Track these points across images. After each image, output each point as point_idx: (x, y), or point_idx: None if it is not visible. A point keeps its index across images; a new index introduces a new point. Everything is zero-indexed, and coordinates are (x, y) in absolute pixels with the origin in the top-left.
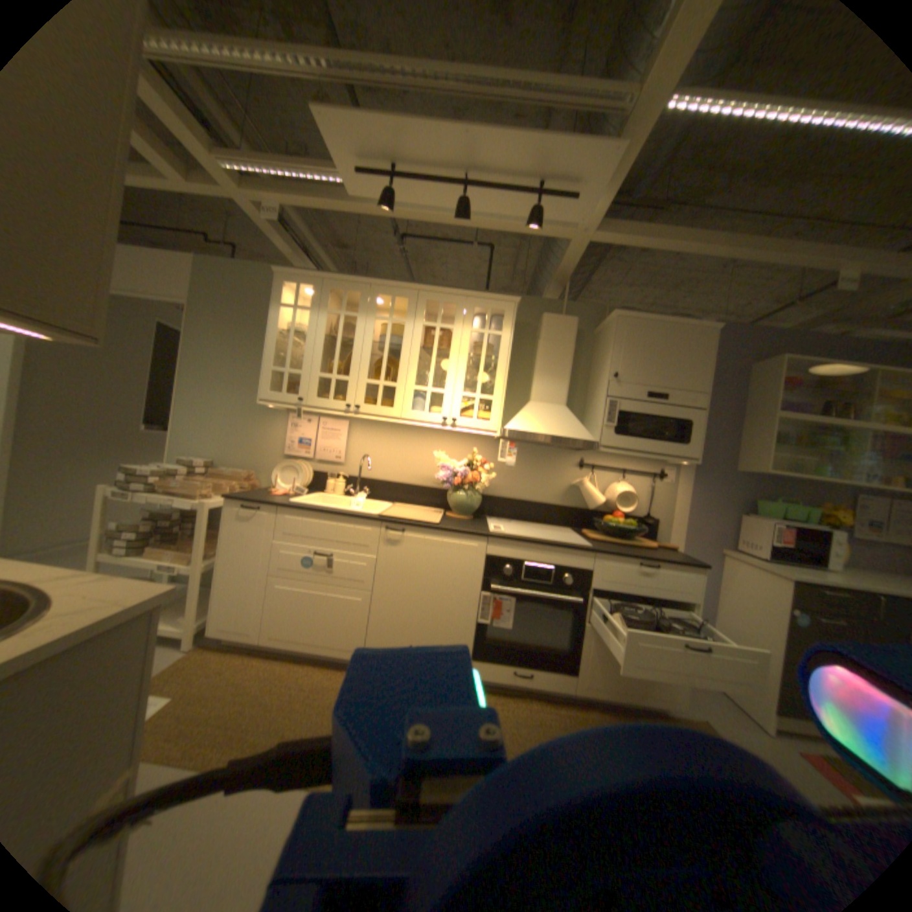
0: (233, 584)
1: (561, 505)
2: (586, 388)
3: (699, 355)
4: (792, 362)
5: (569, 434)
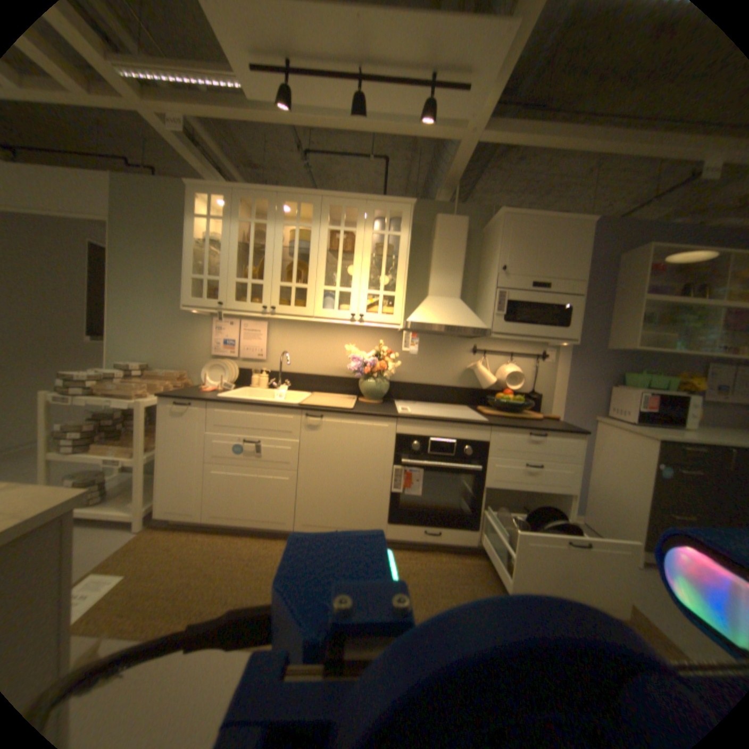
0: (173, 472)
1: (458, 387)
2: (476, 282)
3: (578, 246)
4: (657, 250)
5: (464, 323)
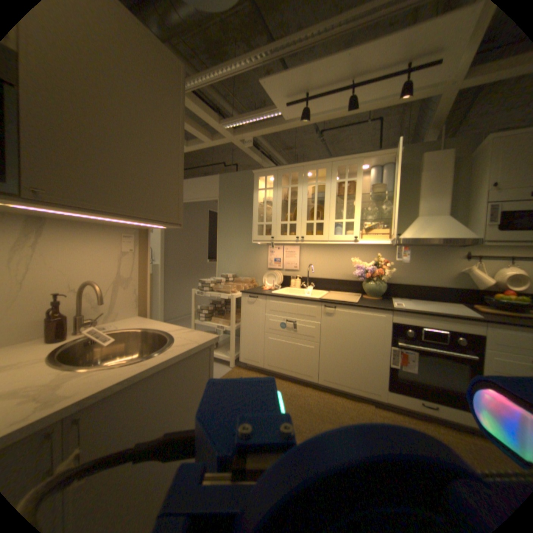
0: (249, 335)
1: (453, 287)
2: (468, 198)
3: None
4: None
5: (454, 235)
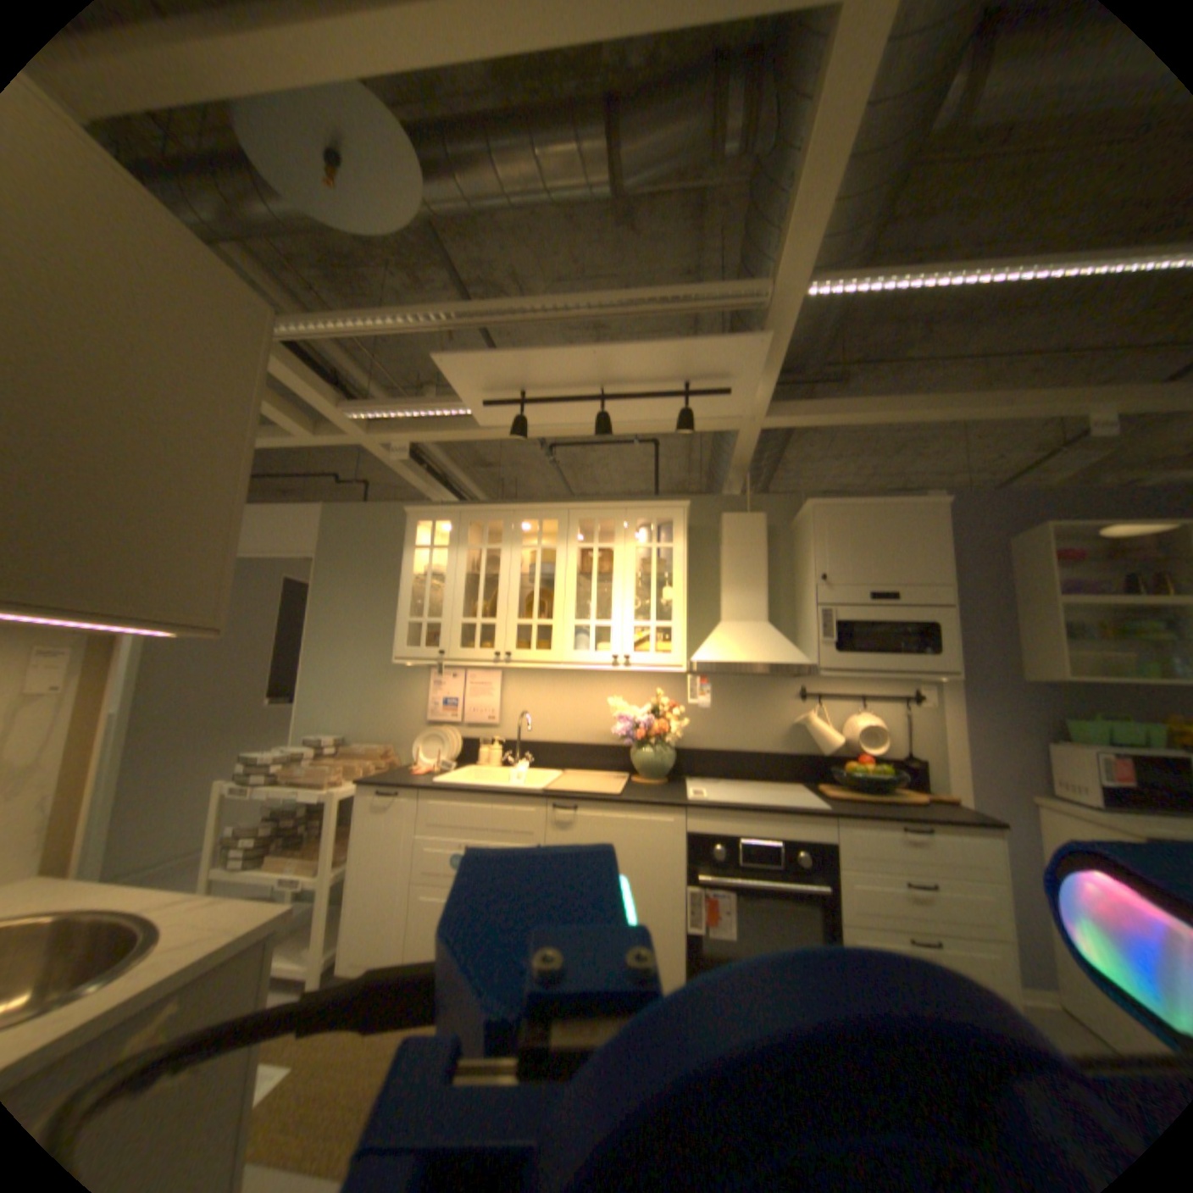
0: (369, 897)
1: (785, 752)
2: (792, 594)
3: (929, 537)
4: (1062, 528)
5: (776, 657)
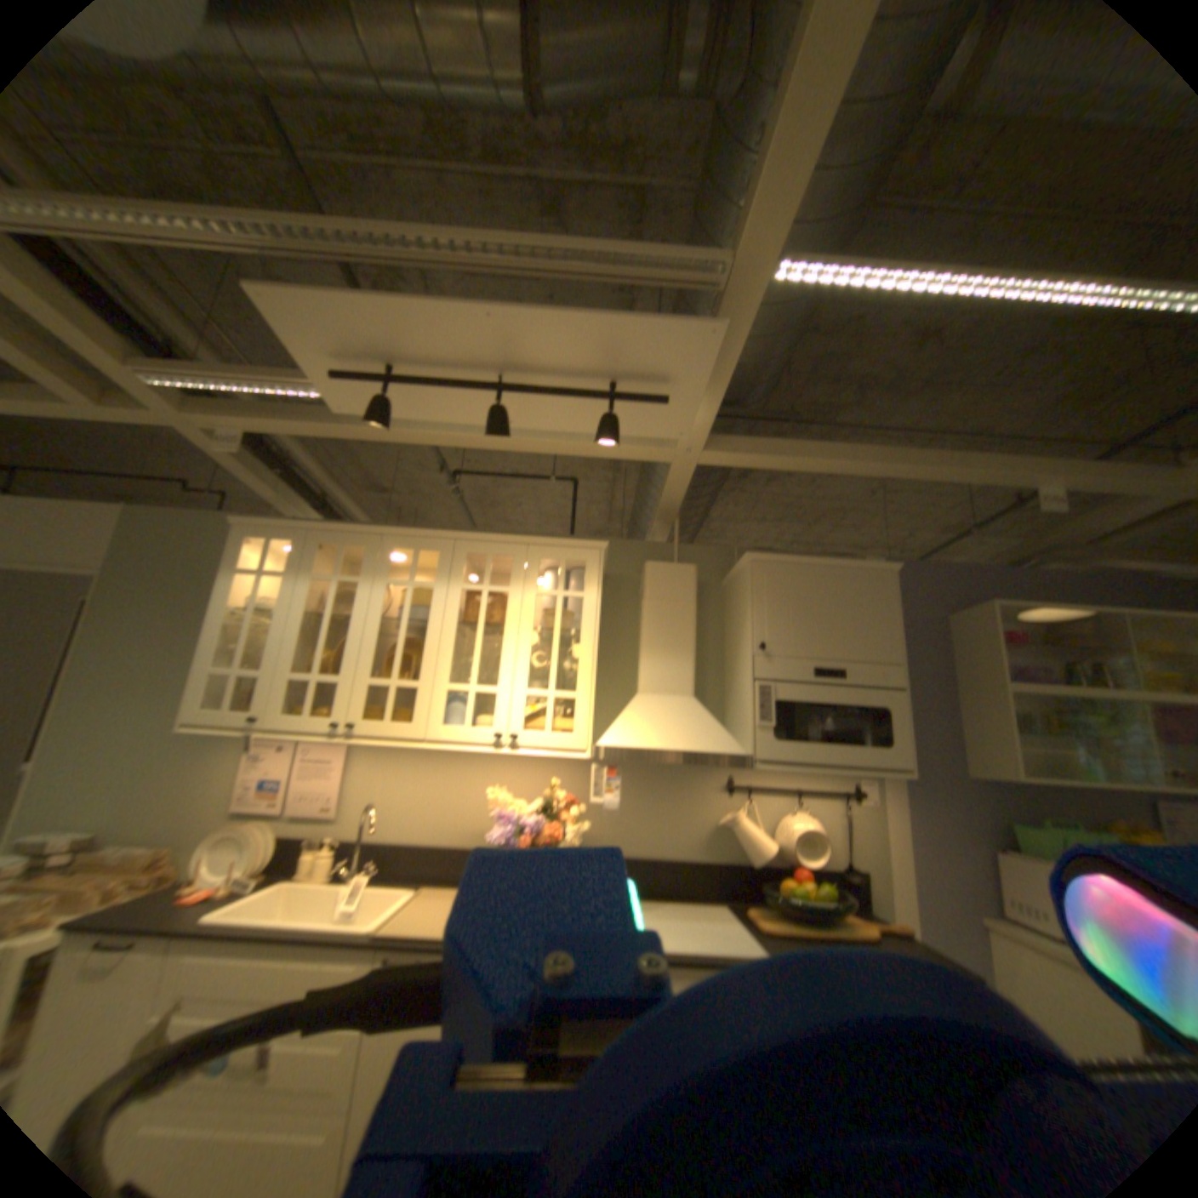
0: None
1: (709, 861)
2: (722, 663)
3: (879, 608)
4: (1006, 608)
5: (706, 743)
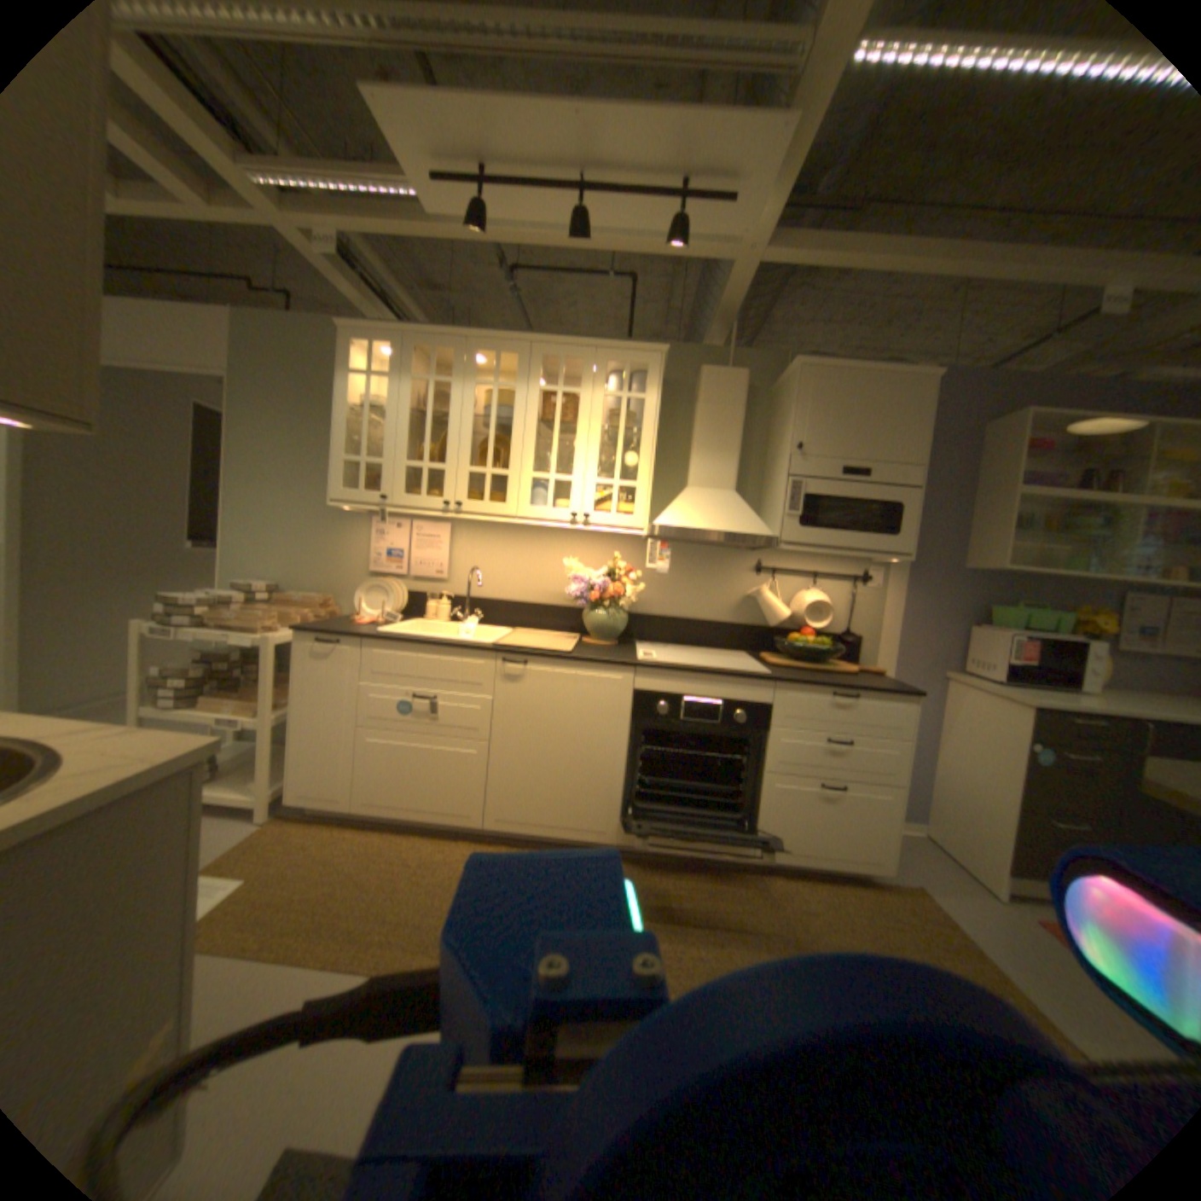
0: (313, 738)
1: (732, 622)
2: (762, 465)
3: (912, 413)
4: (1039, 417)
5: (739, 527)
